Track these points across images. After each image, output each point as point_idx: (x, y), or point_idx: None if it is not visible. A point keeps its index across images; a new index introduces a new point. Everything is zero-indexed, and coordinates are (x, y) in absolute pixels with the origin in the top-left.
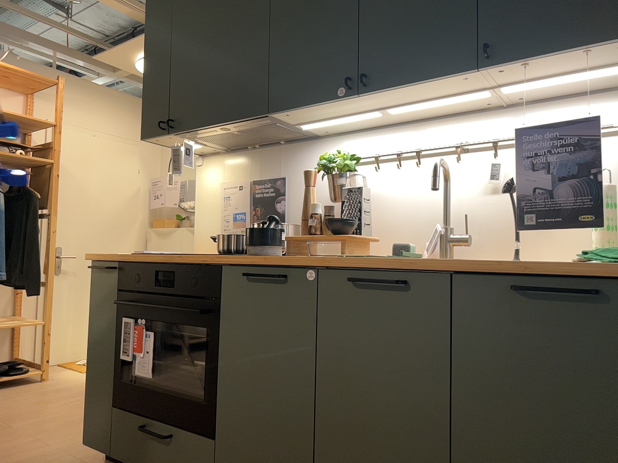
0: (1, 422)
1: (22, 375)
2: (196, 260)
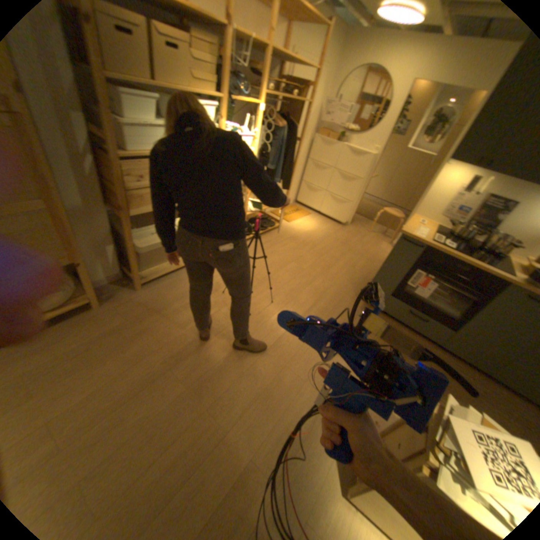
0: (296, 264)
1: (274, 227)
2: (492, 271)
